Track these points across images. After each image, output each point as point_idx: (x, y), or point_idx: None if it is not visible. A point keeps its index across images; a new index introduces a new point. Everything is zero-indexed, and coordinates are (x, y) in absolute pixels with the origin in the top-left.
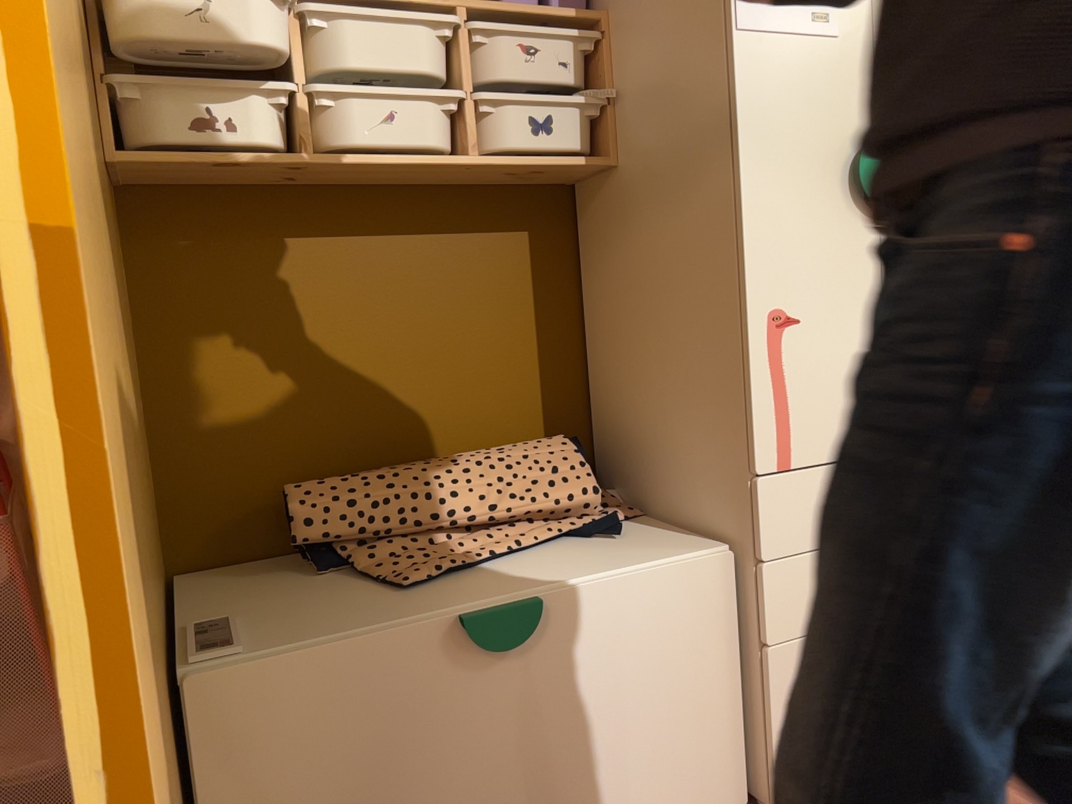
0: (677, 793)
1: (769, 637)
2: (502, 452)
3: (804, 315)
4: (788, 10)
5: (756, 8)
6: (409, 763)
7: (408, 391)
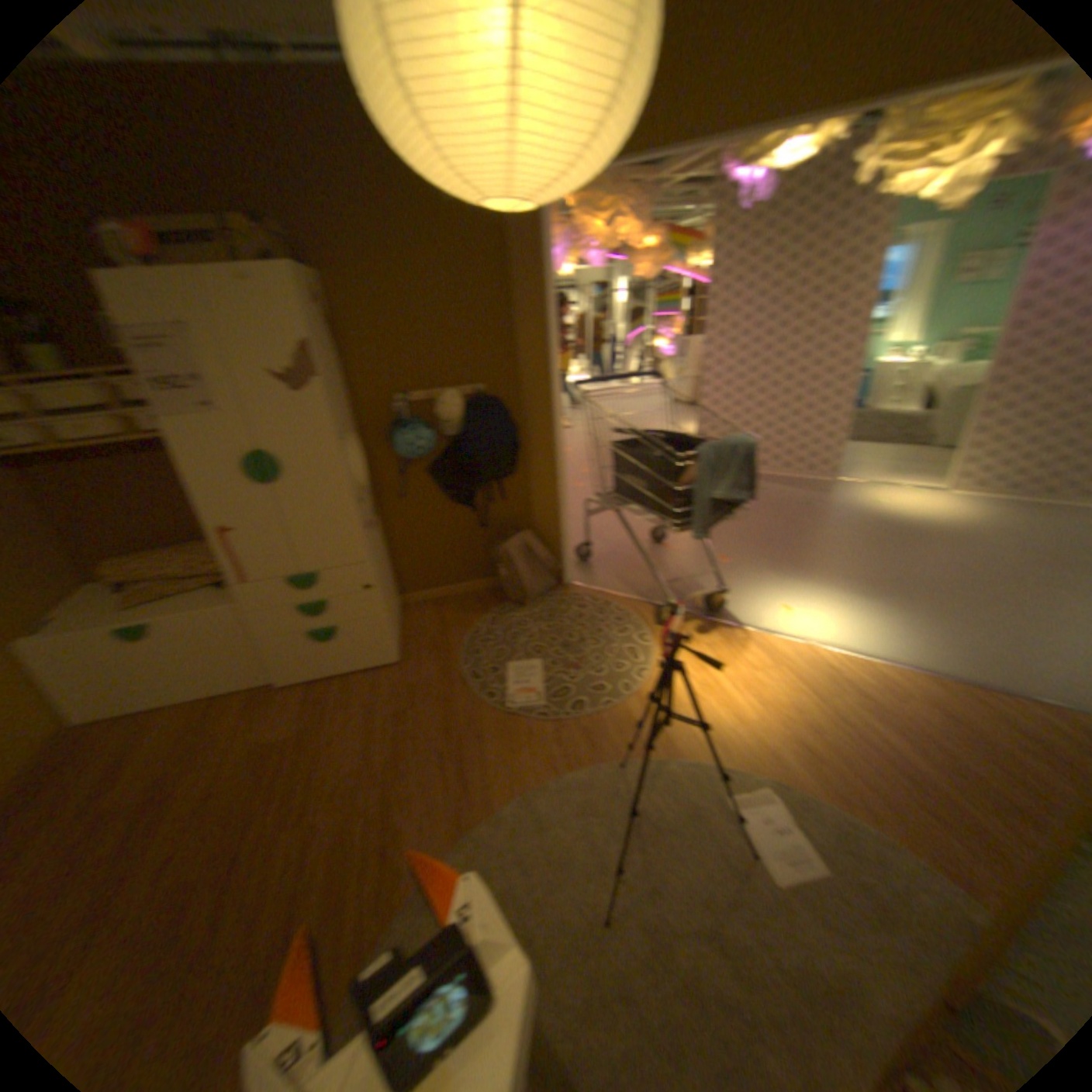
0: (230, 682)
1: (247, 640)
2: (191, 548)
3: (229, 530)
4: (177, 407)
5: (157, 409)
6: (103, 673)
7: (156, 520)
